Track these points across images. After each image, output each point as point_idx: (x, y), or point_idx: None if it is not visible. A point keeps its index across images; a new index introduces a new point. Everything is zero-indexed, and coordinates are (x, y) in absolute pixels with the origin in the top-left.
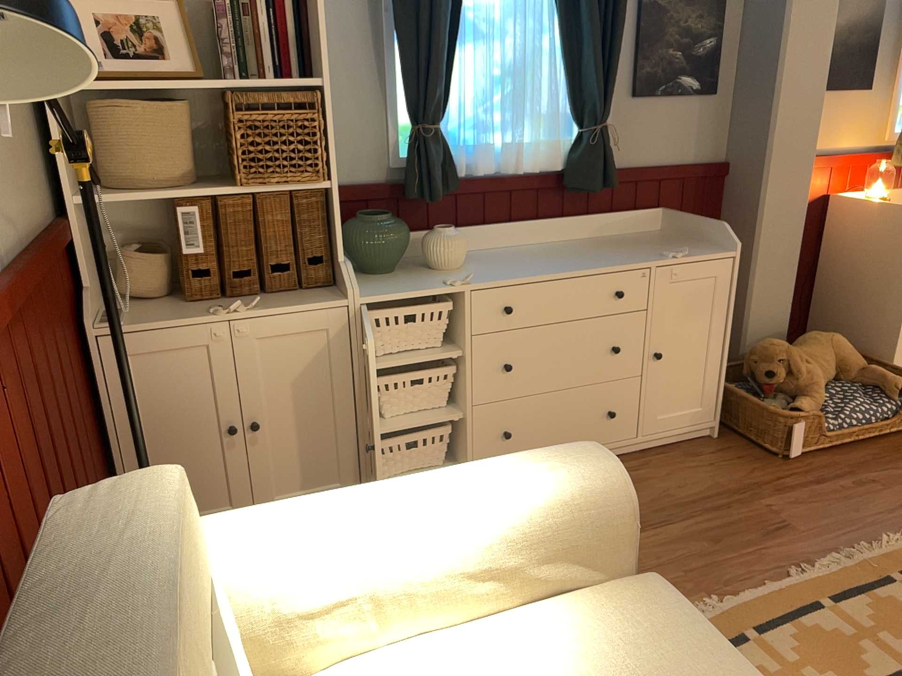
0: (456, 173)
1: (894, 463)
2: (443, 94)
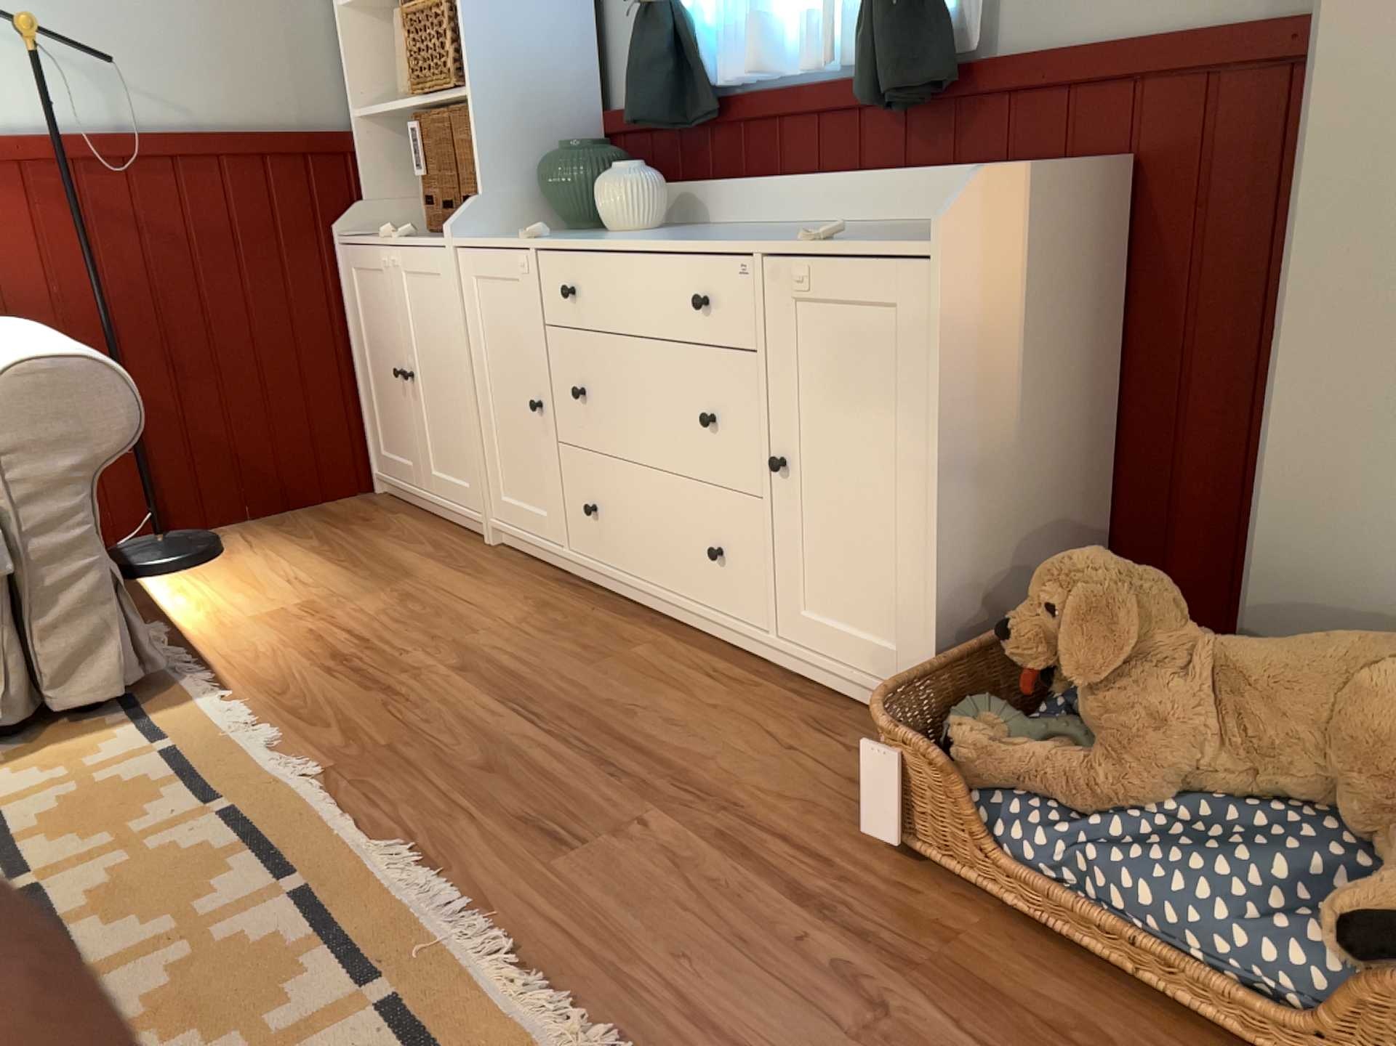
0: (708, 85)
1: None
2: None
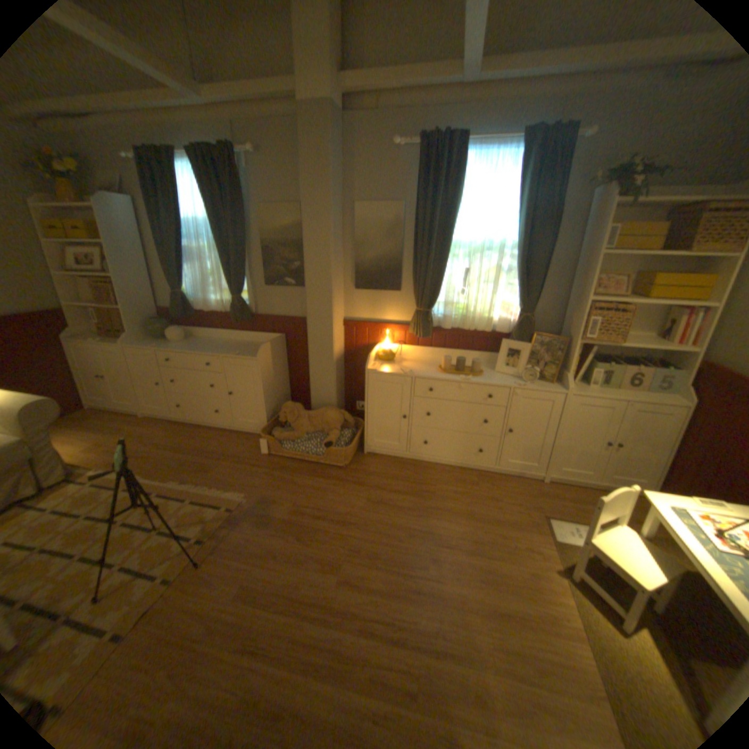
0: (191, 309)
1: (297, 474)
2: (175, 281)
